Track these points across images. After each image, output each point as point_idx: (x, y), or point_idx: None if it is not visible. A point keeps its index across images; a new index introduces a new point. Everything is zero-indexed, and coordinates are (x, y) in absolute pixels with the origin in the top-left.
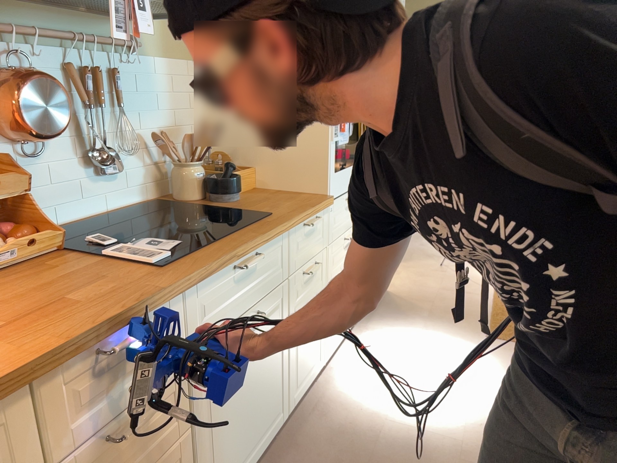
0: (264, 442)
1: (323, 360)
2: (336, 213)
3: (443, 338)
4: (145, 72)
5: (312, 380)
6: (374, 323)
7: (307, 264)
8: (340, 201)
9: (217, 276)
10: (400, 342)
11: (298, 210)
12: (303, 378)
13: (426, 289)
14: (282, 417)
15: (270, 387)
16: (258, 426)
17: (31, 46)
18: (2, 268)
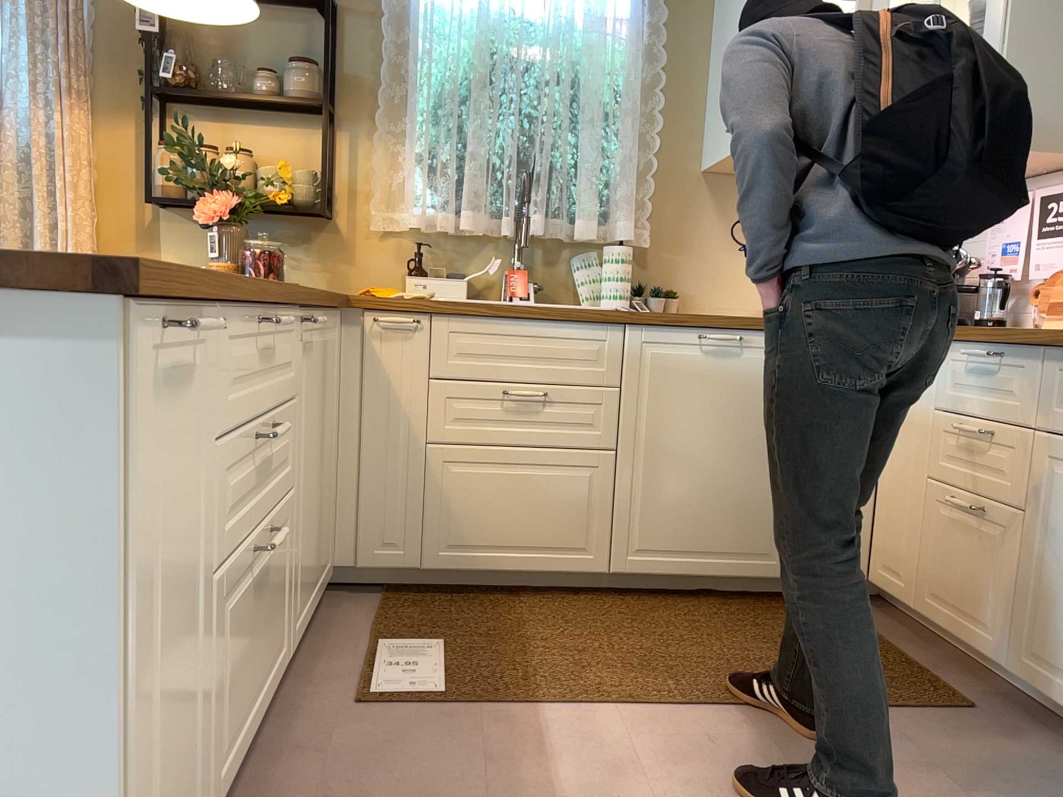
0: None
1: None
2: None
3: None
4: None
5: None
6: None
7: None
8: None
9: None
10: None
11: None
12: None
13: None
14: None
15: None
16: None
17: None
18: None
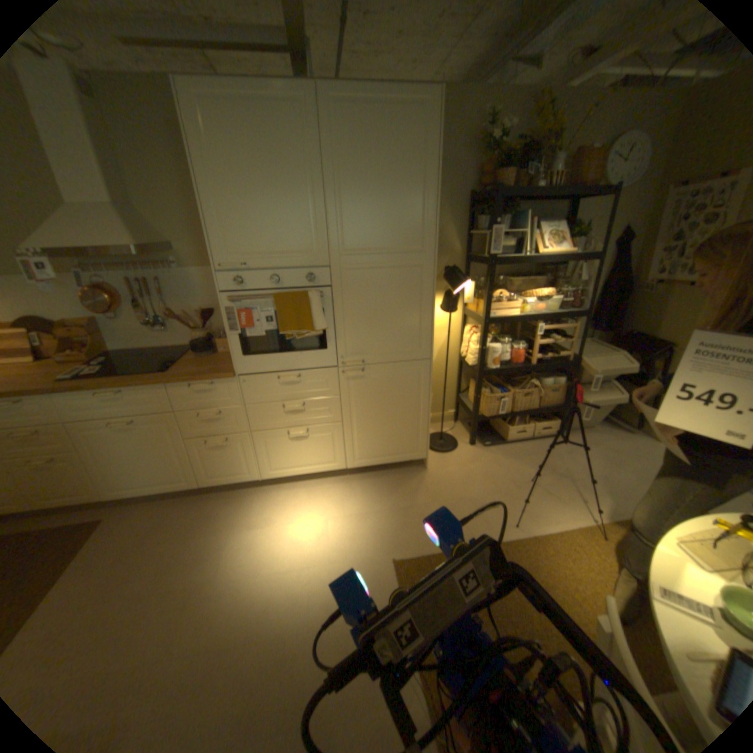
0: (163, 490)
1: (257, 478)
2: (256, 385)
3: (365, 532)
4: (178, 276)
5: (237, 483)
6: (359, 484)
7: (205, 411)
8: (263, 377)
9: (76, 395)
10: (338, 508)
11: (180, 375)
12: (218, 477)
13: (457, 491)
14: (187, 487)
15: (163, 466)
16: (152, 480)
17: (102, 272)
18: (60, 363)
